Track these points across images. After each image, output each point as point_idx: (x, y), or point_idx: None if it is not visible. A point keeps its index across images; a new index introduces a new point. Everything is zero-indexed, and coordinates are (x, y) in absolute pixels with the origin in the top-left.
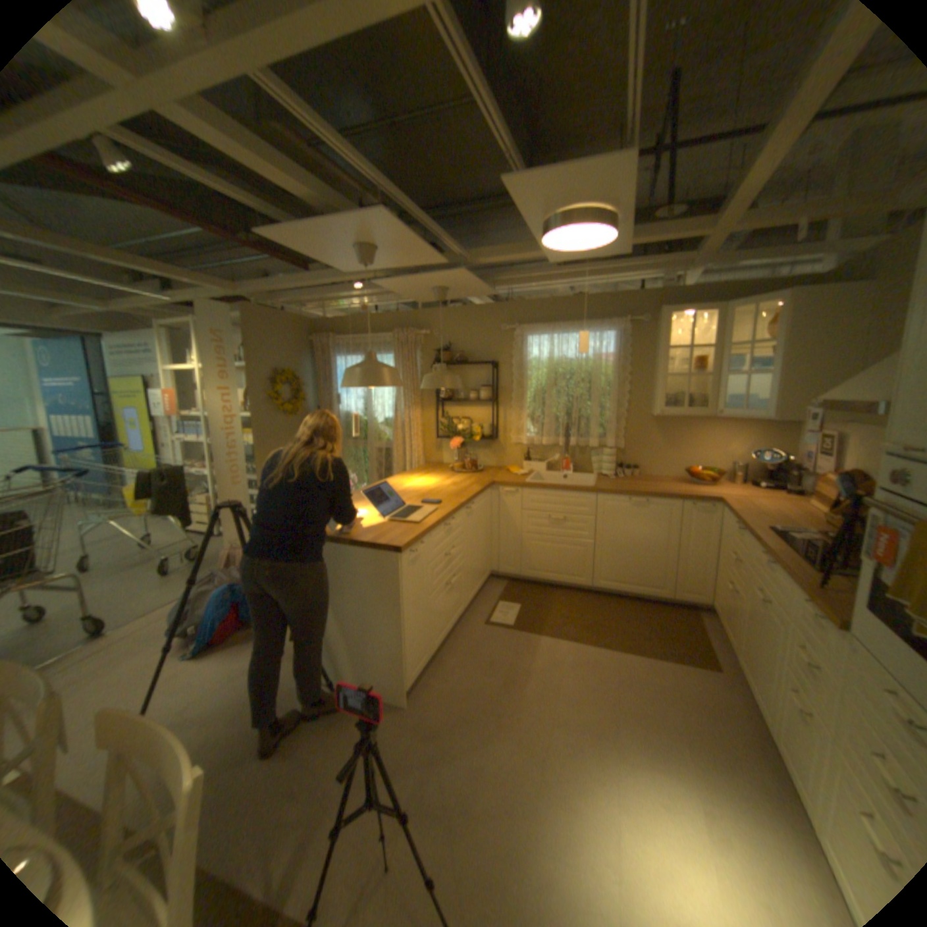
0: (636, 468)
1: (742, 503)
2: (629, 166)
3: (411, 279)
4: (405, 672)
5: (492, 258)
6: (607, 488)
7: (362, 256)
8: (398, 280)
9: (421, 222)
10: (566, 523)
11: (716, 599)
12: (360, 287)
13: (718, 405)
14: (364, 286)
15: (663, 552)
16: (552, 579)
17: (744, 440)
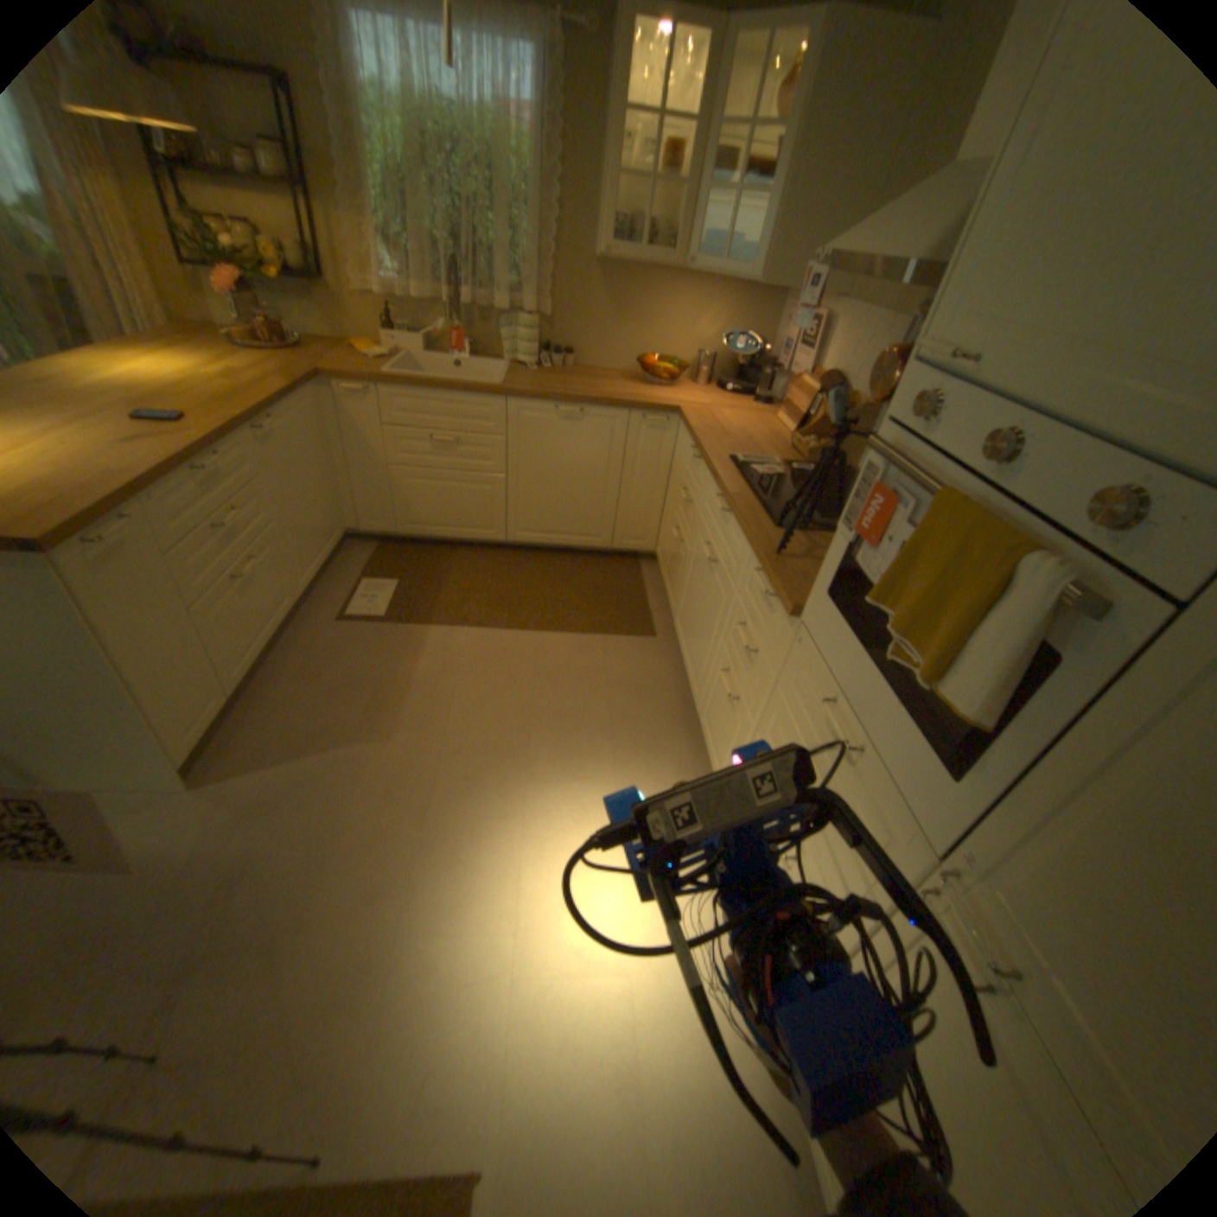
0: (569, 353)
1: (701, 416)
2: None
3: None
4: (161, 745)
5: None
6: (522, 388)
7: None
8: None
9: None
10: (459, 448)
11: (657, 544)
12: None
13: (689, 247)
14: None
15: (599, 488)
16: (445, 534)
17: (716, 315)
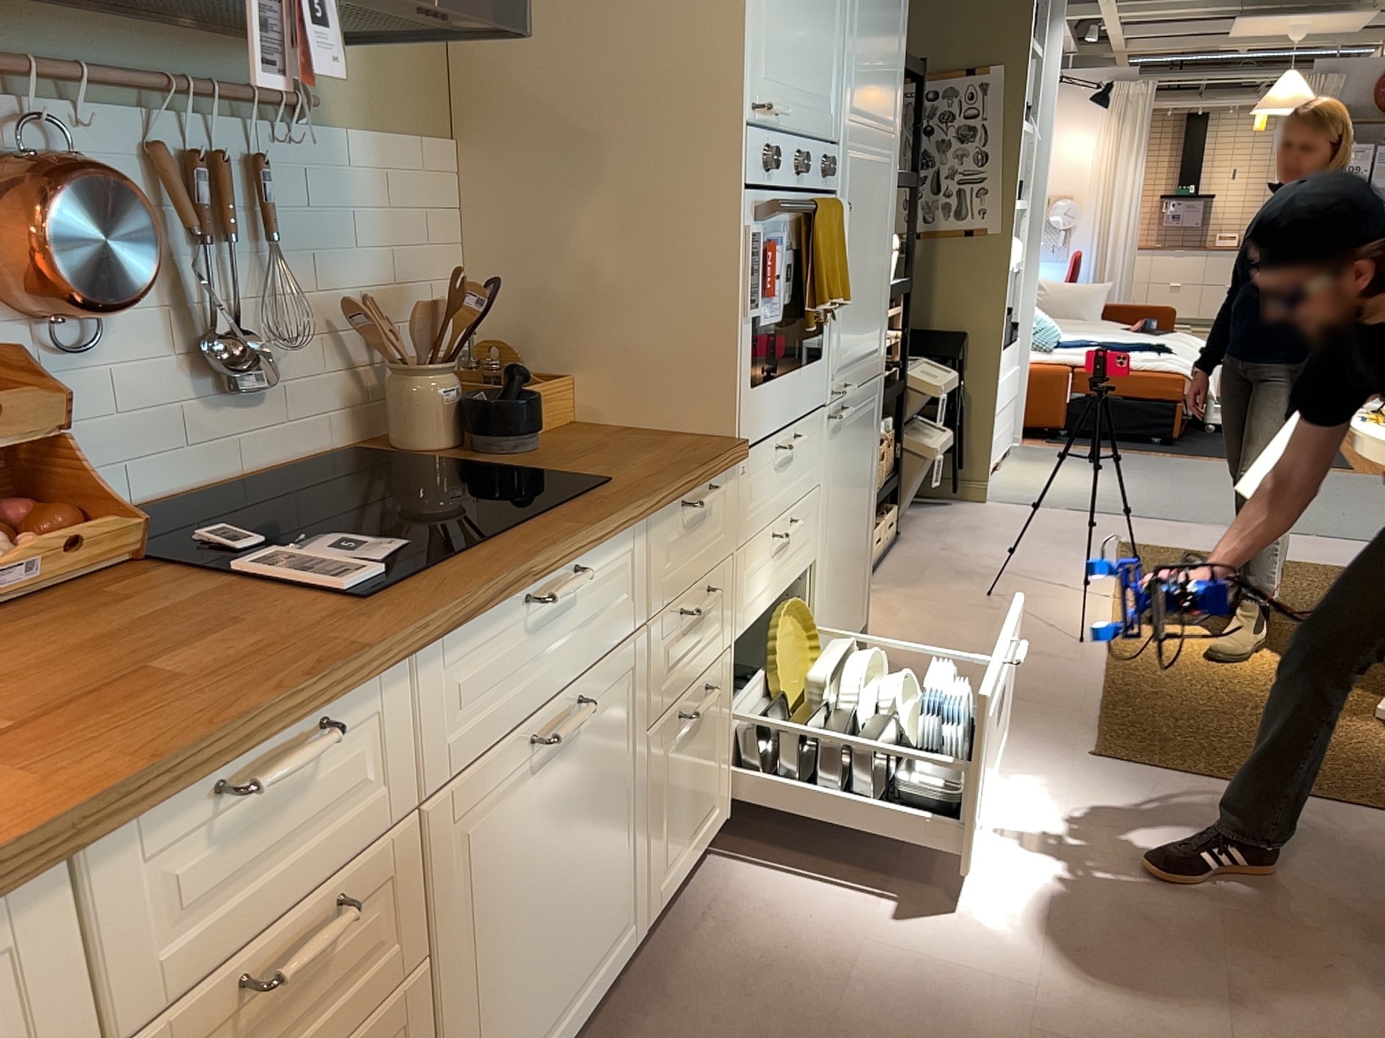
0: None
1: None
2: None
3: None
4: None
5: None
6: None
7: None
8: None
9: None
10: None
11: None
12: None
13: None
14: None
15: None
16: None
17: None
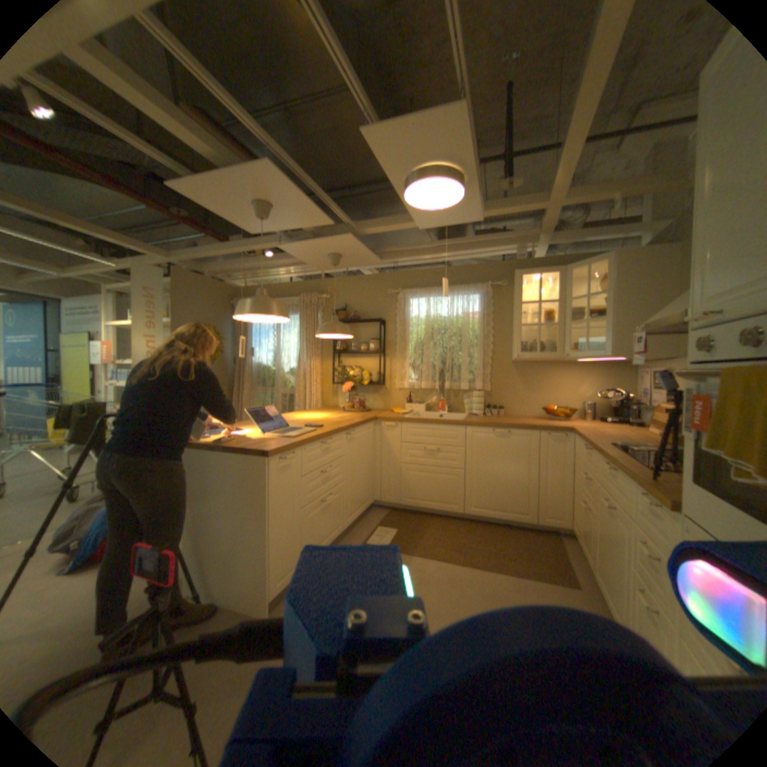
0: (501, 408)
1: (589, 430)
2: (463, 118)
3: (308, 243)
4: (268, 579)
5: (375, 228)
6: (474, 421)
7: (261, 214)
8: (298, 243)
9: (320, 202)
10: (438, 453)
11: (573, 523)
12: (272, 257)
13: (564, 349)
14: (276, 257)
15: (524, 479)
16: (427, 506)
17: (590, 383)
